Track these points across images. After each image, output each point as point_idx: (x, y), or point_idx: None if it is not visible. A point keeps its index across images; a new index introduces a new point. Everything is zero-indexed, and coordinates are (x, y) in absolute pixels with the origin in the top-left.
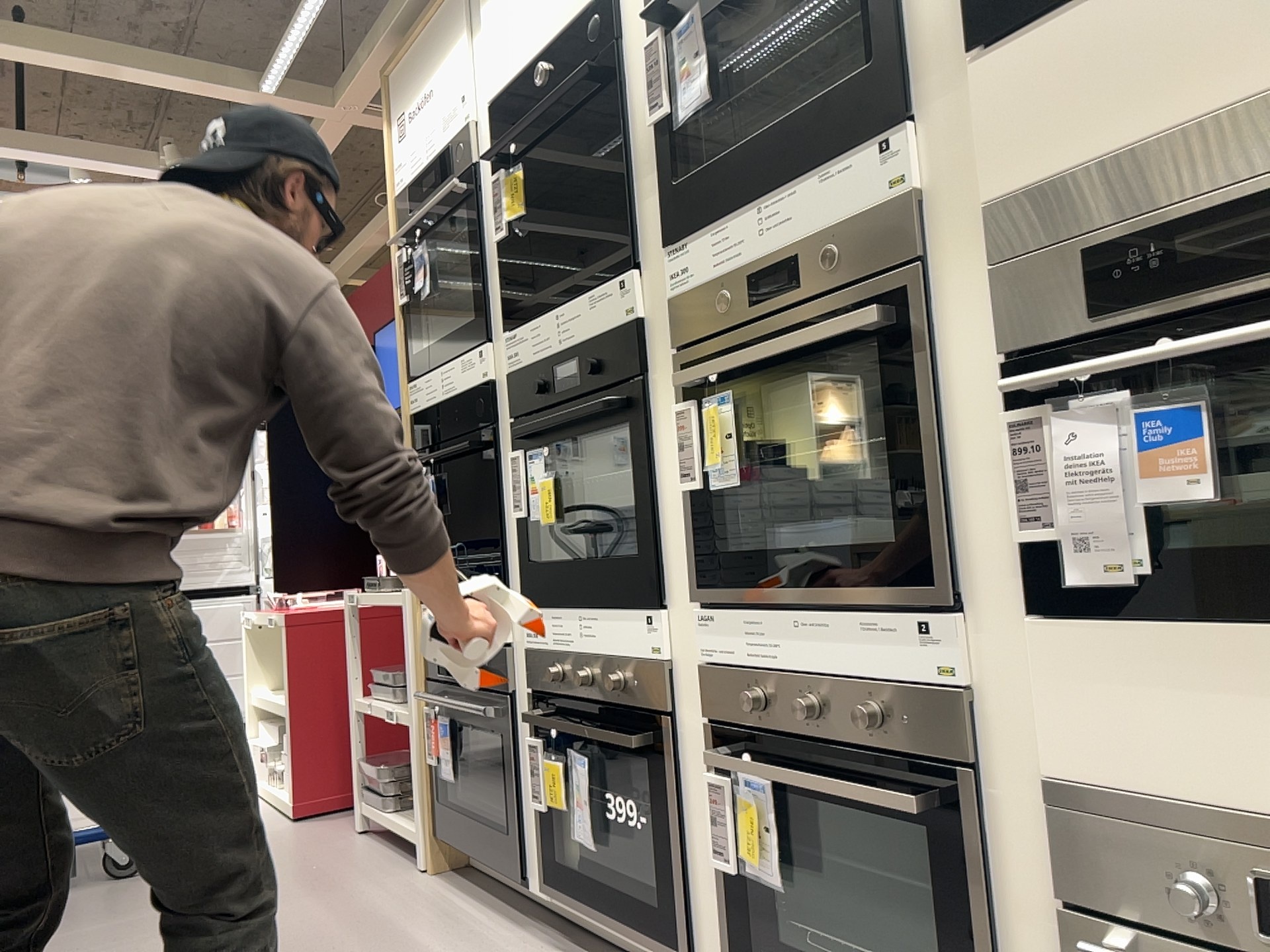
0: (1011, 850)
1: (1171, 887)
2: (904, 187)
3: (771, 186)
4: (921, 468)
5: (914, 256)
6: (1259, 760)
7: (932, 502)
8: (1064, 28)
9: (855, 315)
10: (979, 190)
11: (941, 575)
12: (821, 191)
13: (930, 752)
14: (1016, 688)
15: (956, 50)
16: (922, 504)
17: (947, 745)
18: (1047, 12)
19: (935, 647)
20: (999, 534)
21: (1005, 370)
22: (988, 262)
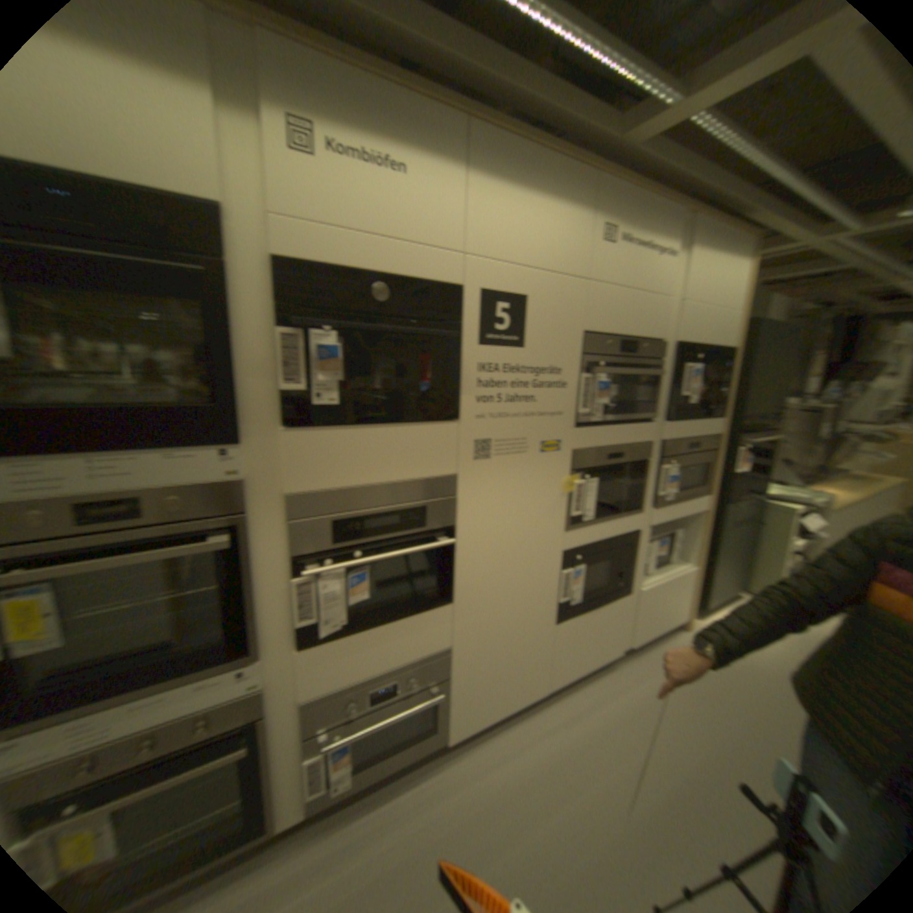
0: (265, 740)
1: (338, 715)
2: (233, 478)
3: (101, 449)
4: (237, 611)
5: (235, 512)
6: (366, 667)
7: (242, 624)
8: (328, 437)
9: (207, 547)
10: (280, 489)
11: (245, 653)
12: (161, 465)
13: (232, 728)
14: (278, 681)
15: (270, 421)
16: (236, 626)
17: (244, 721)
18: (315, 422)
19: (239, 684)
20: (275, 627)
21: (288, 565)
22: (284, 521)
